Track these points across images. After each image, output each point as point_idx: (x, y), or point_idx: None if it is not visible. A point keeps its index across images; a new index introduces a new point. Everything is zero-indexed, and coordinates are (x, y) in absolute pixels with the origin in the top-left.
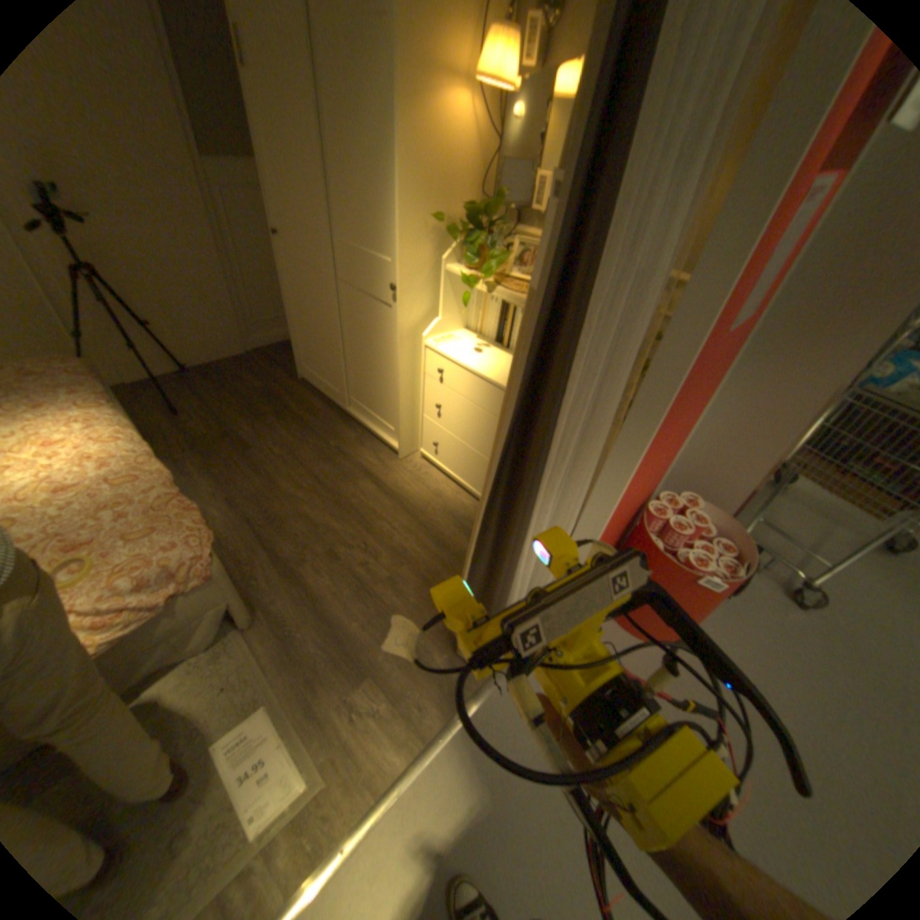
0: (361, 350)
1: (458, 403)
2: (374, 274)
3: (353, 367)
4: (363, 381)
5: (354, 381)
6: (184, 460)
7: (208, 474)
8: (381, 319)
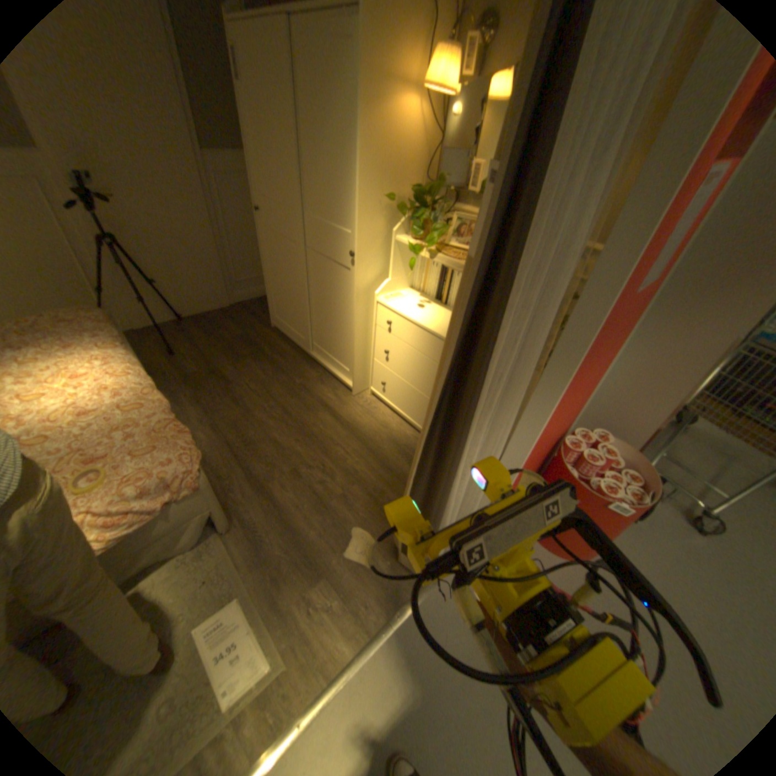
0: (323, 305)
1: (403, 349)
2: (336, 243)
3: (316, 318)
4: (324, 330)
5: (317, 330)
6: (178, 392)
7: (197, 404)
8: (341, 279)
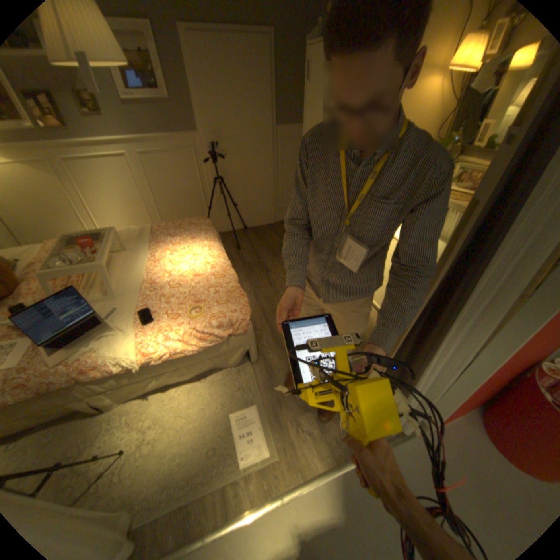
0: None
1: None
2: None
3: None
4: None
5: None
6: (239, 272)
7: (248, 281)
8: None
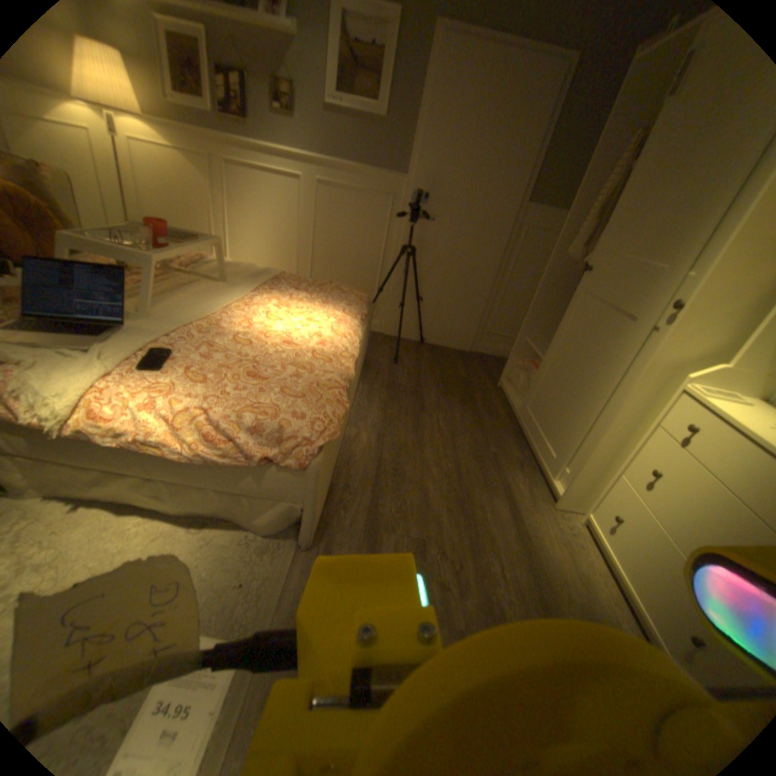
0: (580, 373)
1: (700, 485)
2: (653, 291)
3: (558, 389)
4: (561, 406)
5: (550, 404)
6: (375, 391)
7: (381, 409)
8: (631, 343)
